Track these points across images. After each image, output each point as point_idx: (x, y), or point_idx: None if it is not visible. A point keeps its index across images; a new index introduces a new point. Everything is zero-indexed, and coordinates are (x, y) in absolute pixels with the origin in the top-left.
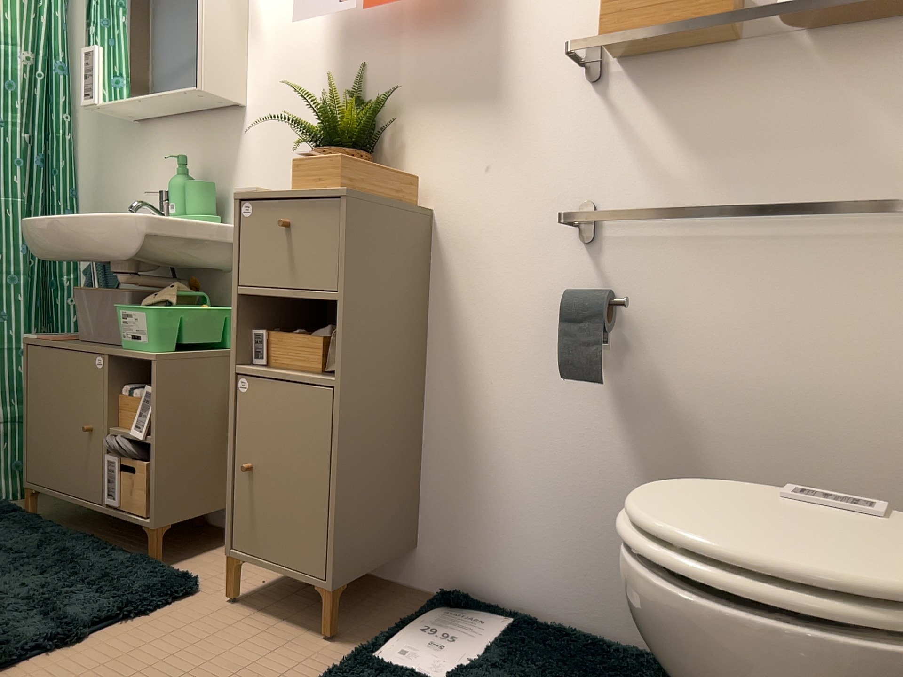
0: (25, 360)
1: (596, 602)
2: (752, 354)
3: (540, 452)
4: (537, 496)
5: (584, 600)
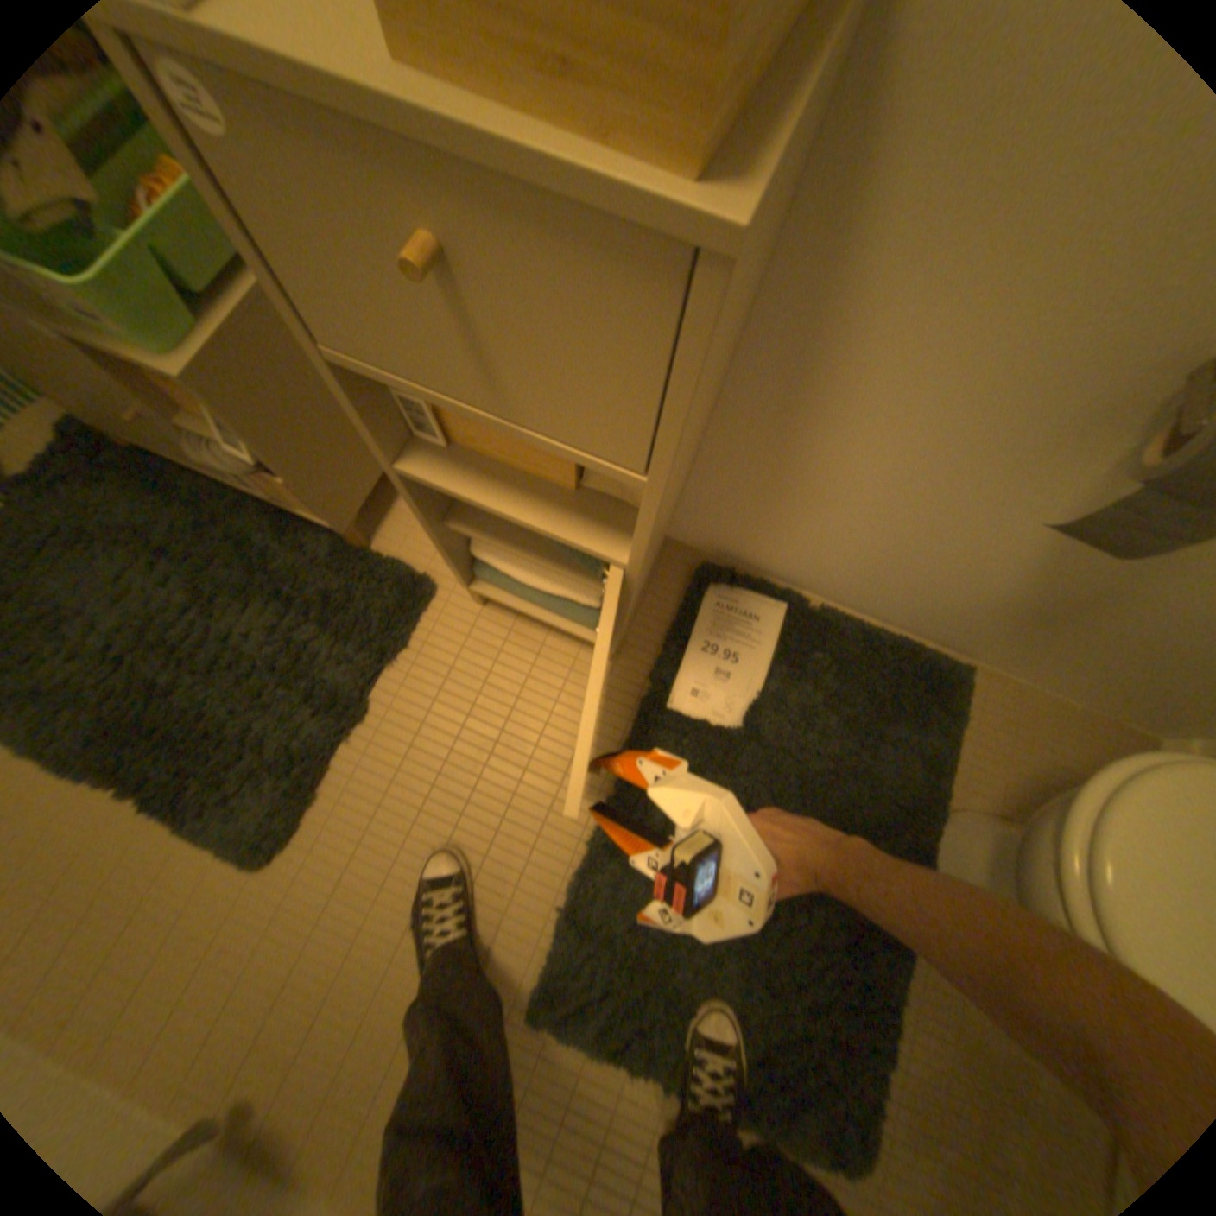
0: None
1: (886, 603)
2: None
3: (902, 504)
4: (868, 533)
5: (872, 598)
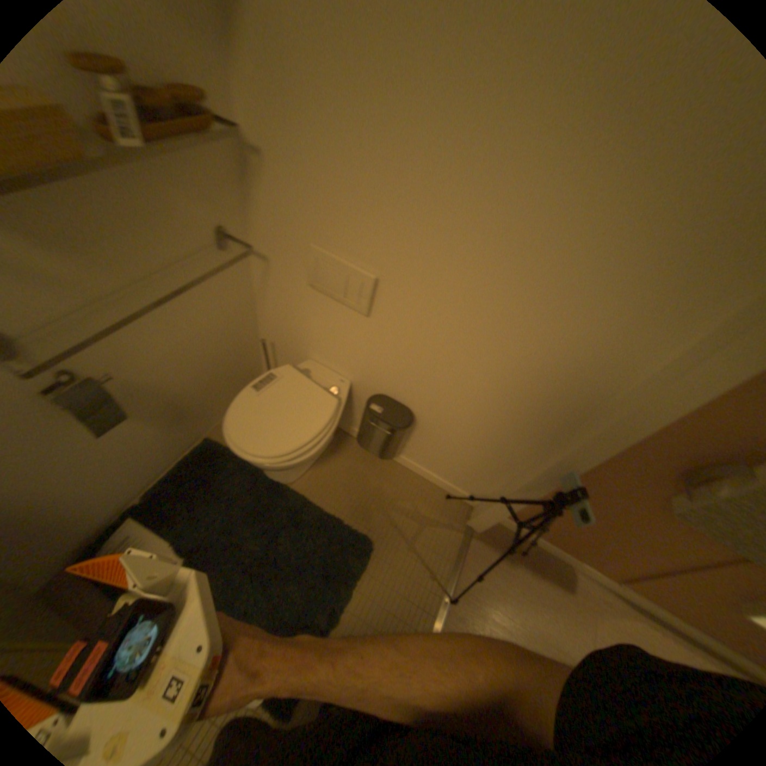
0: None
1: (150, 471)
2: (168, 340)
3: (77, 469)
4: (92, 481)
5: (145, 476)
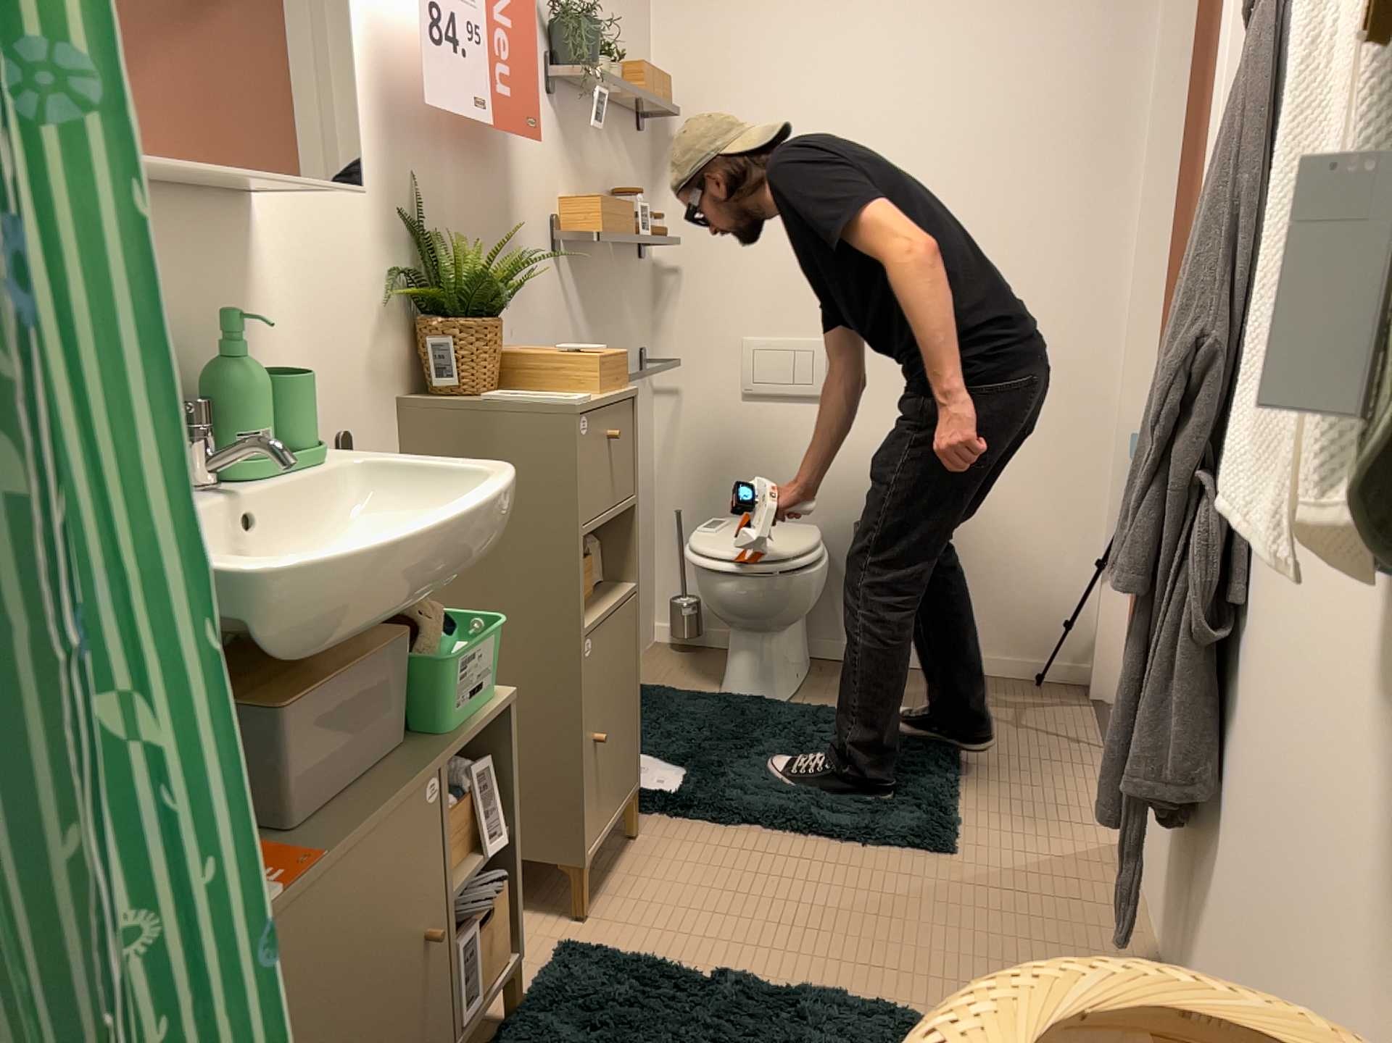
0: None
1: None
2: None
3: None
4: None
5: None
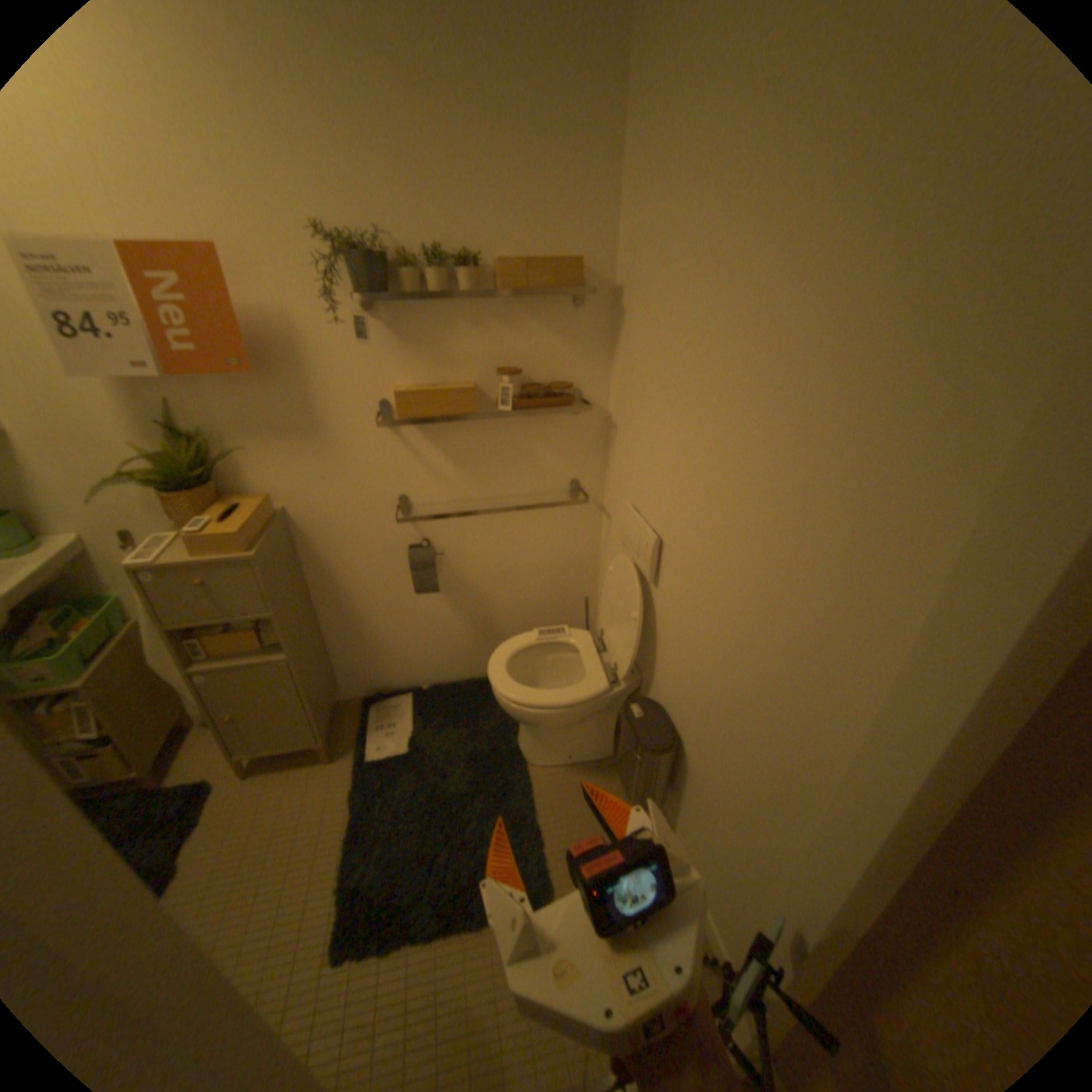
0: None
1: (447, 669)
2: (501, 556)
3: (403, 621)
4: (406, 639)
5: (441, 670)
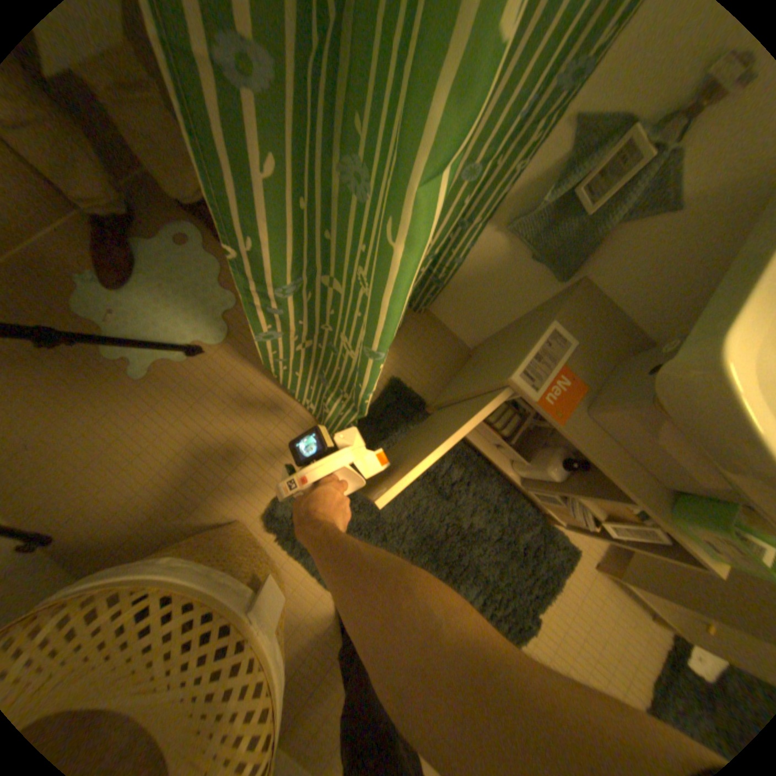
0: (496, 388)
1: None
2: None
3: None
4: None
5: None
